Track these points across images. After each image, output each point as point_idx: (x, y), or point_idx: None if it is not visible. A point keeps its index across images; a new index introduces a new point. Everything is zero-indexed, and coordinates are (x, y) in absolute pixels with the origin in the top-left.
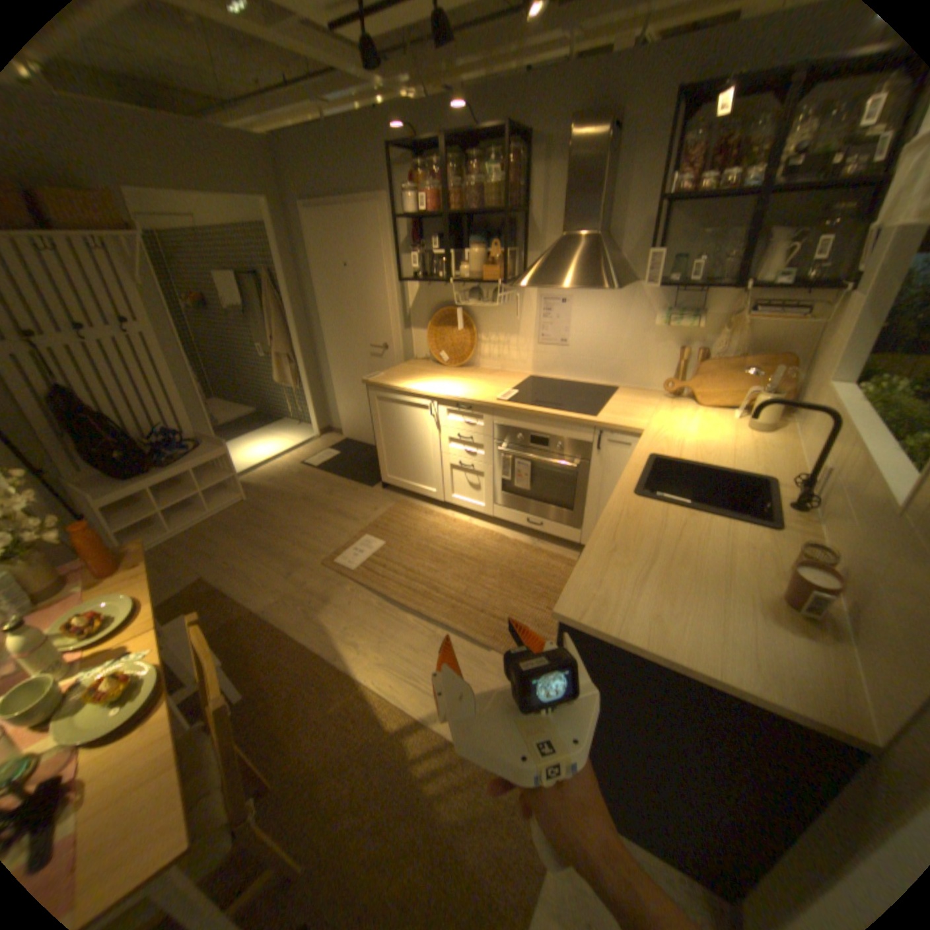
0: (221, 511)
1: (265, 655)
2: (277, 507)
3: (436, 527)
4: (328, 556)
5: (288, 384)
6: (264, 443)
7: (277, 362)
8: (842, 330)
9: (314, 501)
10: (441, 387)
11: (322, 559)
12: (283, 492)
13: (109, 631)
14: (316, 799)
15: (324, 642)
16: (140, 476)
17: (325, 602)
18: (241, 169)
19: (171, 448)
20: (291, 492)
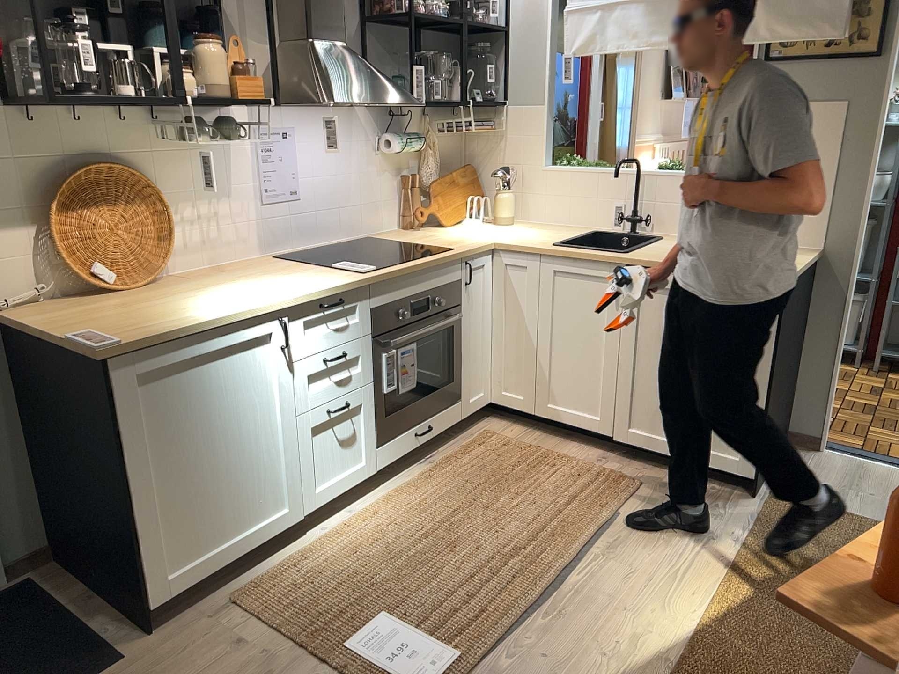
0: None
1: None
2: None
3: (359, 546)
4: None
5: None
6: None
7: None
8: (519, 133)
9: None
10: (260, 295)
11: None
12: None
13: None
14: None
15: None
16: None
17: None
18: None
19: None
20: None
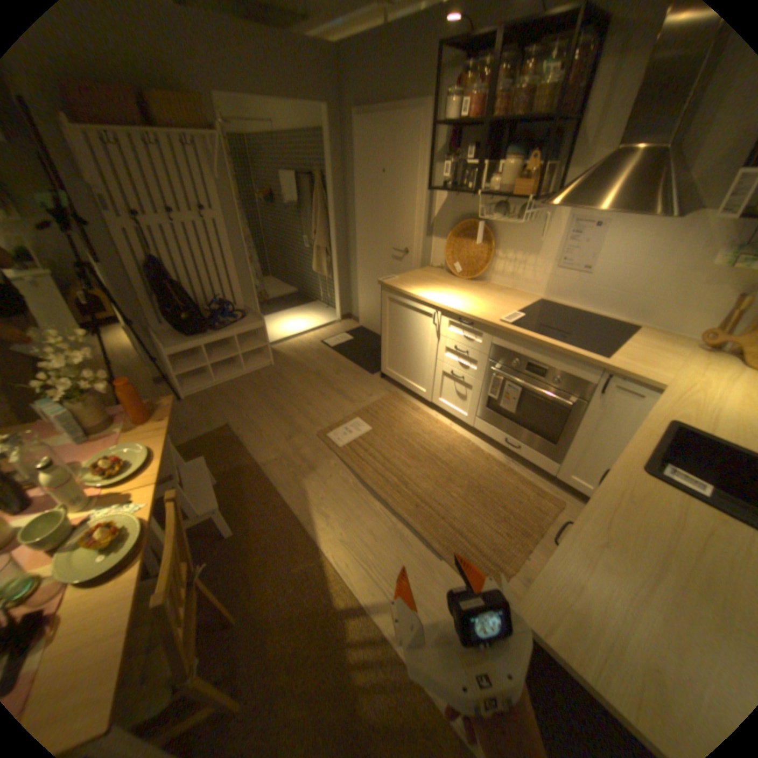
0: (254, 371)
1: (256, 504)
2: (294, 377)
3: (418, 424)
4: (323, 429)
5: (323, 273)
6: (297, 320)
7: (317, 254)
8: None
9: (323, 377)
10: (447, 298)
11: (318, 431)
12: (302, 364)
13: (123, 477)
14: (264, 648)
15: (302, 506)
16: (198, 335)
17: (311, 470)
18: (311, 77)
19: (225, 315)
20: (308, 366)
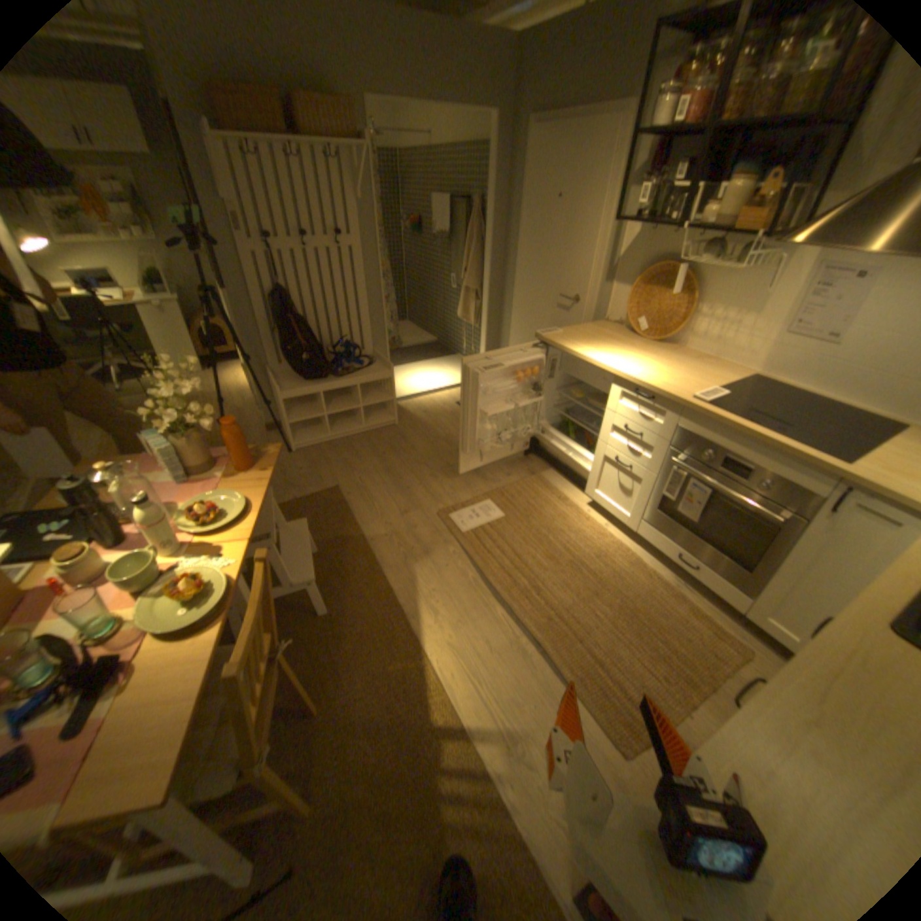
0: (375, 429)
1: (358, 583)
2: (420, 442)
3: (564, 519)
4: (446, 508)
5: (470, 321)
6: (432, 375)
7: (465, 297)
8: None
9: (454, 446)
10: (624, 362)
11: (439, 510)
12: (431, 428)
13: (219, 527)
14: (346, 751)
15: (410, 595)
16: (319, 381)
17: (426, 554)
18: (484, 79)
19: (351, 361)
20: (437, 430)
